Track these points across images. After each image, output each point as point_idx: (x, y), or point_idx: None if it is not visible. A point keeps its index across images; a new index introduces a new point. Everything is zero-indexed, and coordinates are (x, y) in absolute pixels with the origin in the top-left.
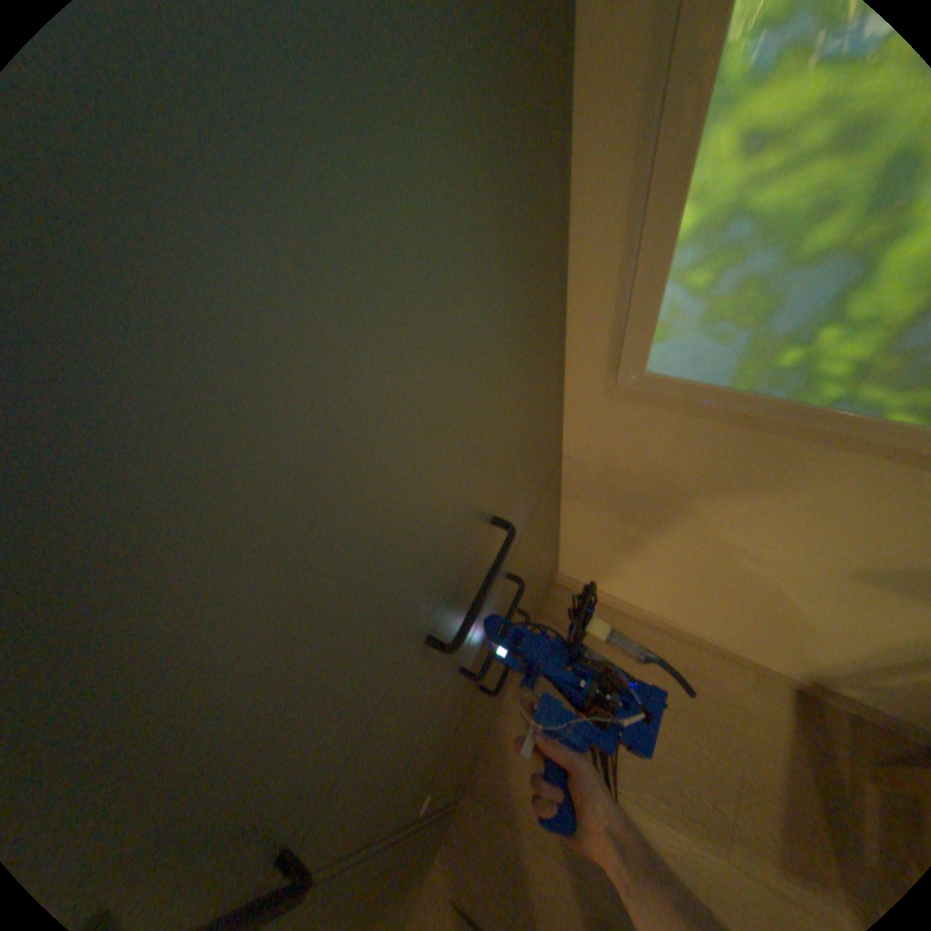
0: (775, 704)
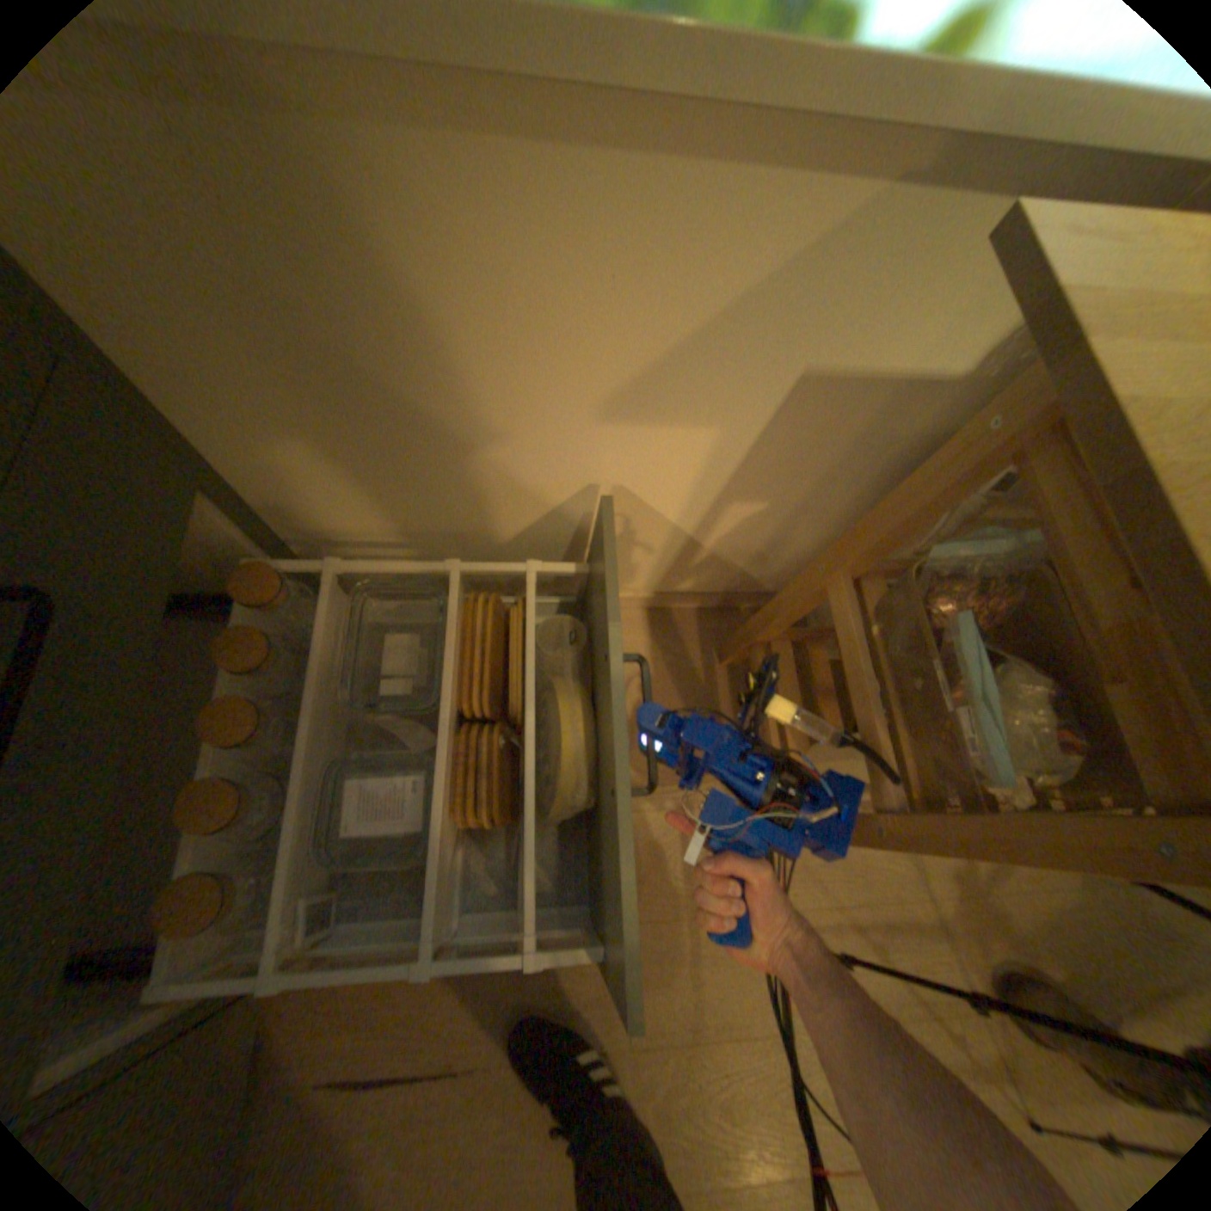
0: (629, 633)
